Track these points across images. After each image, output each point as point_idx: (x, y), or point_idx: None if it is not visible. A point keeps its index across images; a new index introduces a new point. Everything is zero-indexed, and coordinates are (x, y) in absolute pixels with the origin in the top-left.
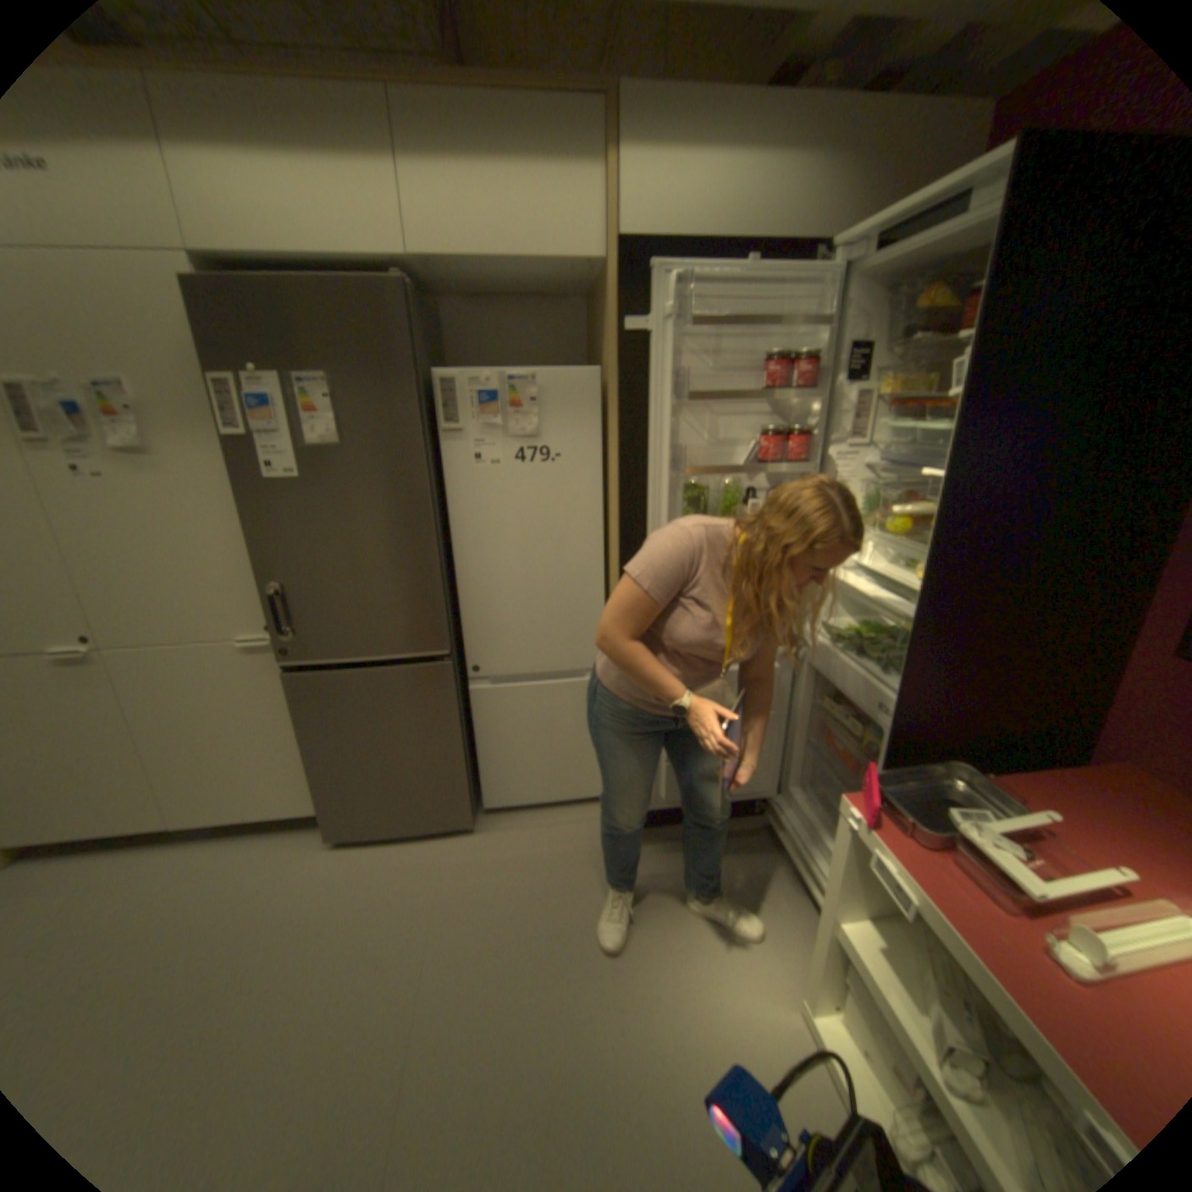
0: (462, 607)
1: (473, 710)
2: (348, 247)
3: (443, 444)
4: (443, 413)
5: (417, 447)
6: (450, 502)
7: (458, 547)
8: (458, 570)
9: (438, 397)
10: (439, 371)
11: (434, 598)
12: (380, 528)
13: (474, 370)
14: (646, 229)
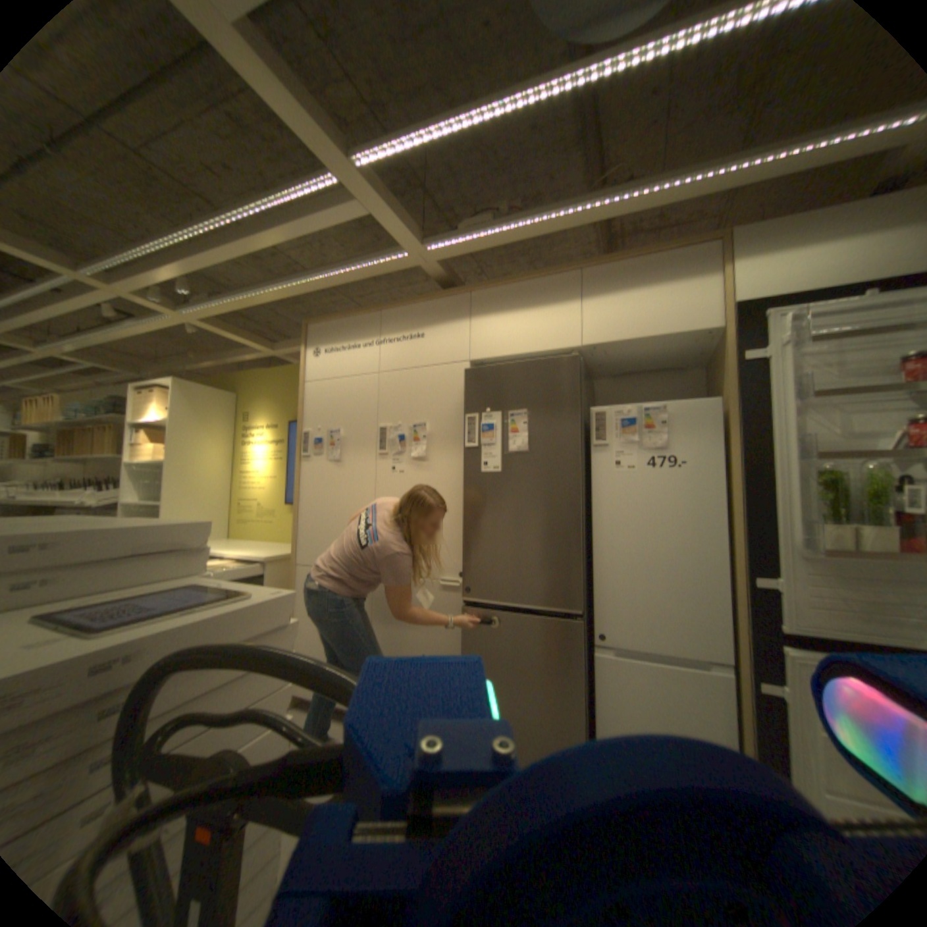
0: (594, 581)
1: (595, 679)
2: (547, 346)
3: (591, 455)
4: (594, 433)
5: (575, 453)
6: (592, 496)
7: (596, 529)
8: (593, 549)
9: (591, 425)
10: (594, 407)
11: (575, 563)
12: (543, 506)
13: (619, 405)
14: (757, 302)
